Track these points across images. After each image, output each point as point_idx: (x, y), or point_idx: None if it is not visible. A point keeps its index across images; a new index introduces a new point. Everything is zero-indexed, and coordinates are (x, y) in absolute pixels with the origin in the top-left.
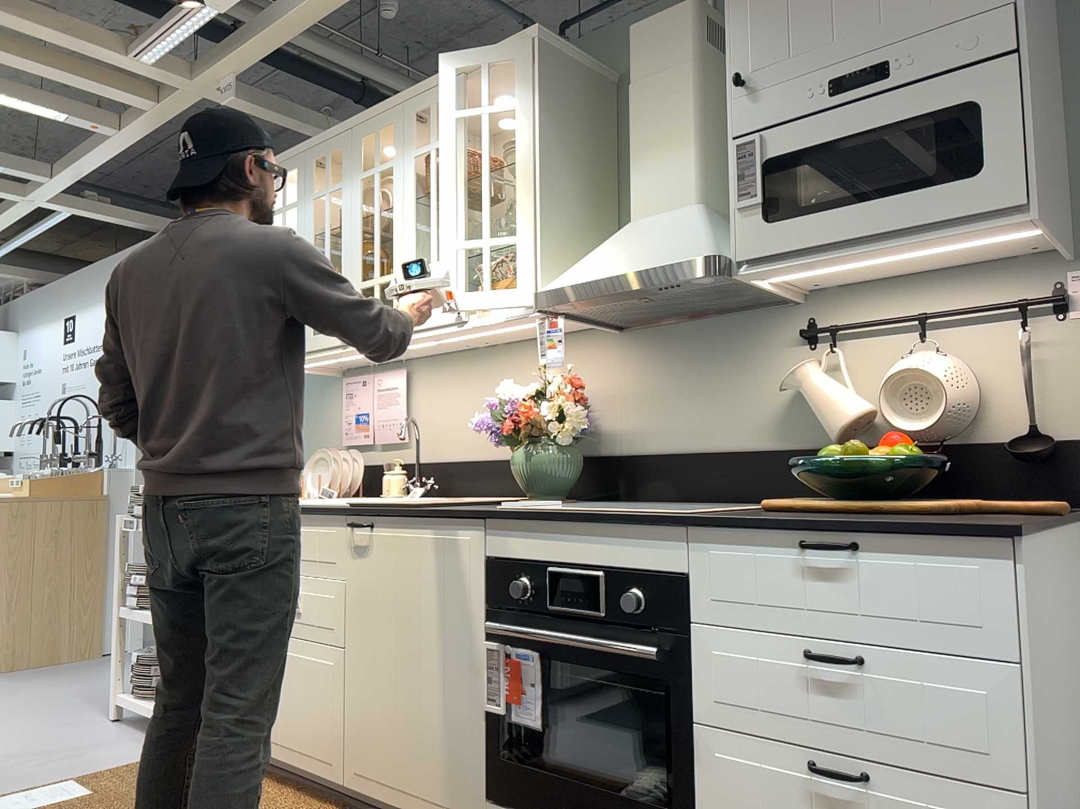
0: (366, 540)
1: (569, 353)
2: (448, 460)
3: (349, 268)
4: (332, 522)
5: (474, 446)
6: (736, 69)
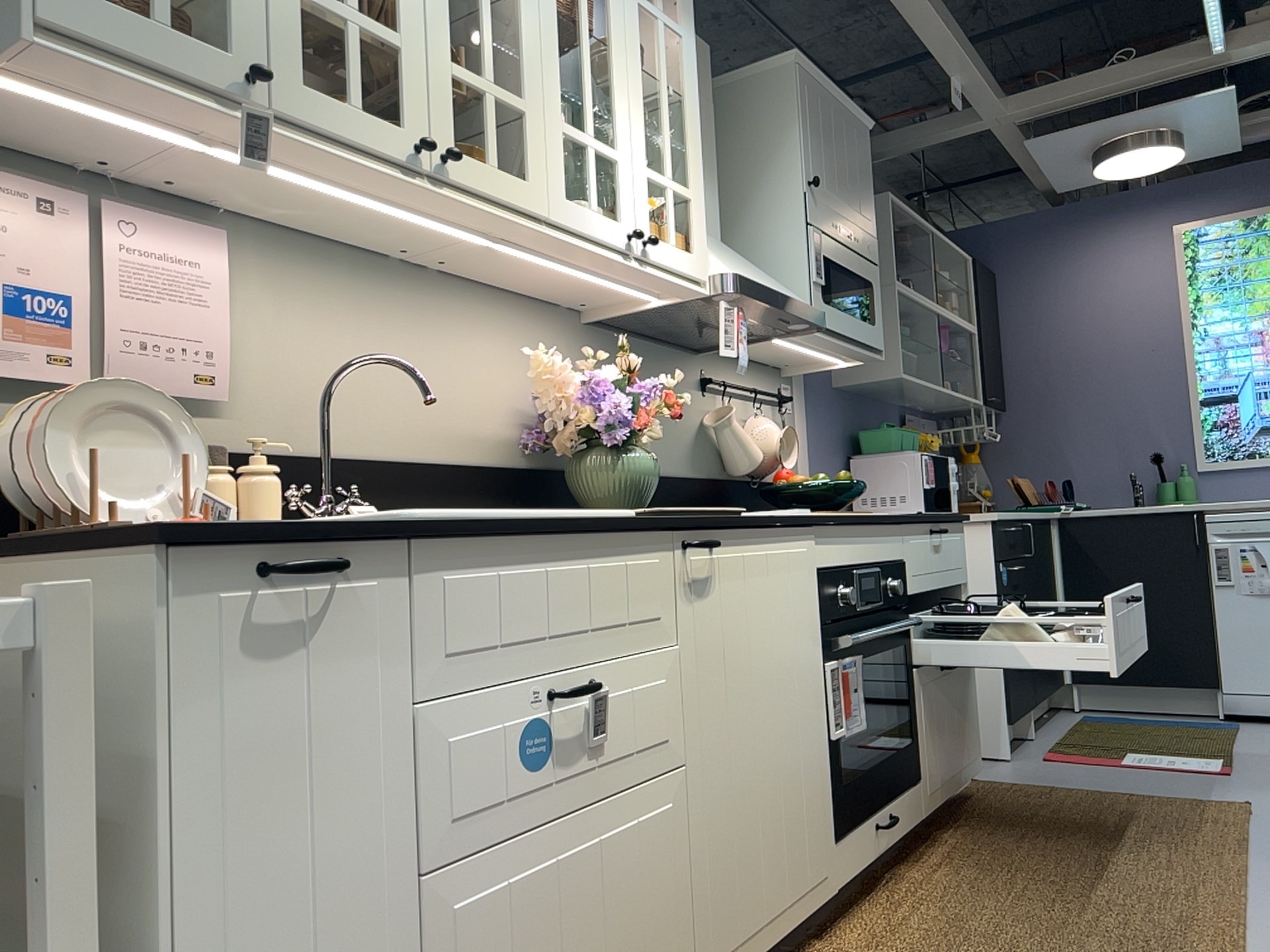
0: (707, 567)
1: (533, 327)
2: (337, 454)
3: (422, 9)
4: (650, 544)
5: (393, 435)
6: (808, 170)
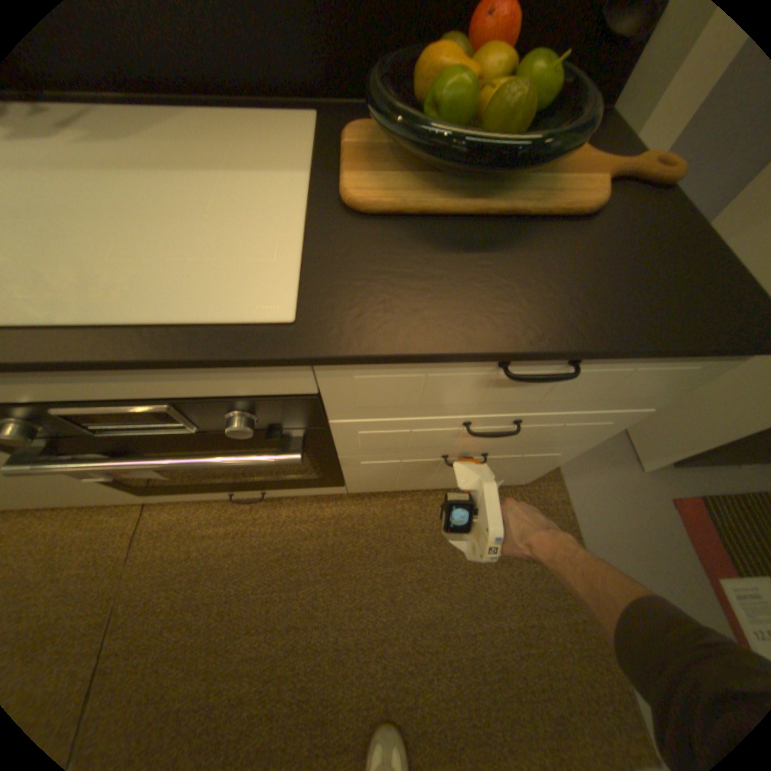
0: None
1: None
2: None
3: None
4: None
5: None
6: None
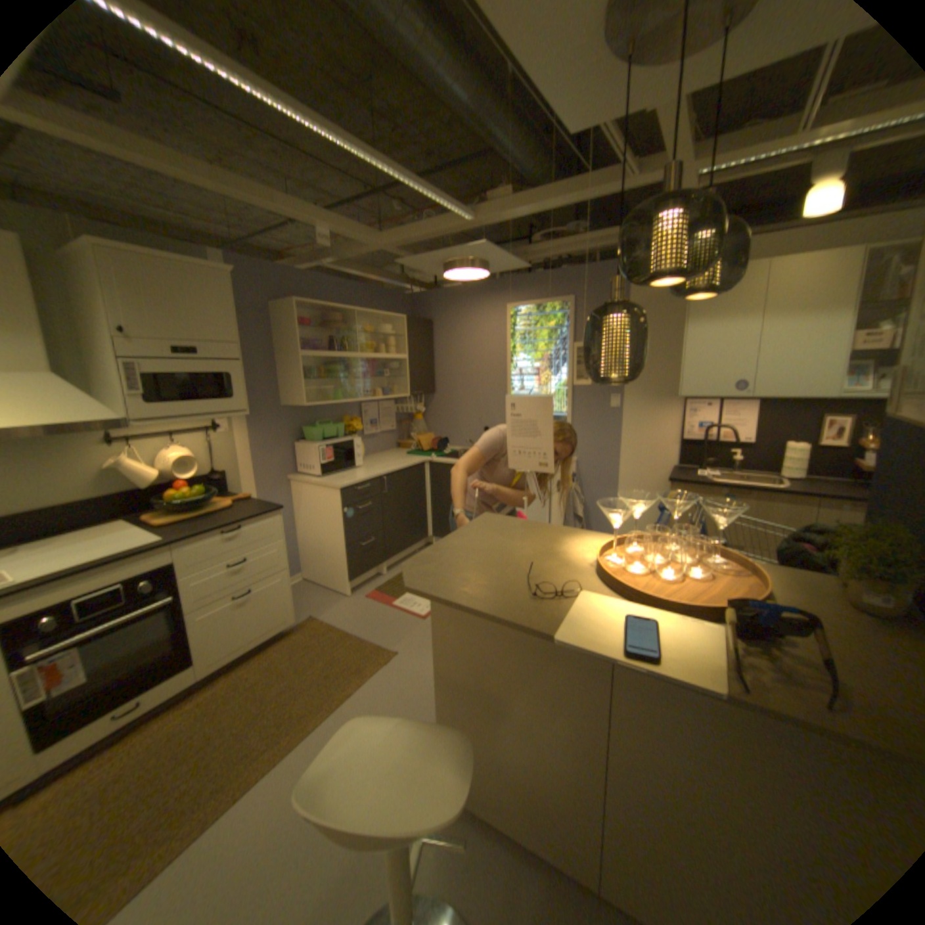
0: None
1: None
2: None
3: None
4: None
5: None
6: (116, 320)
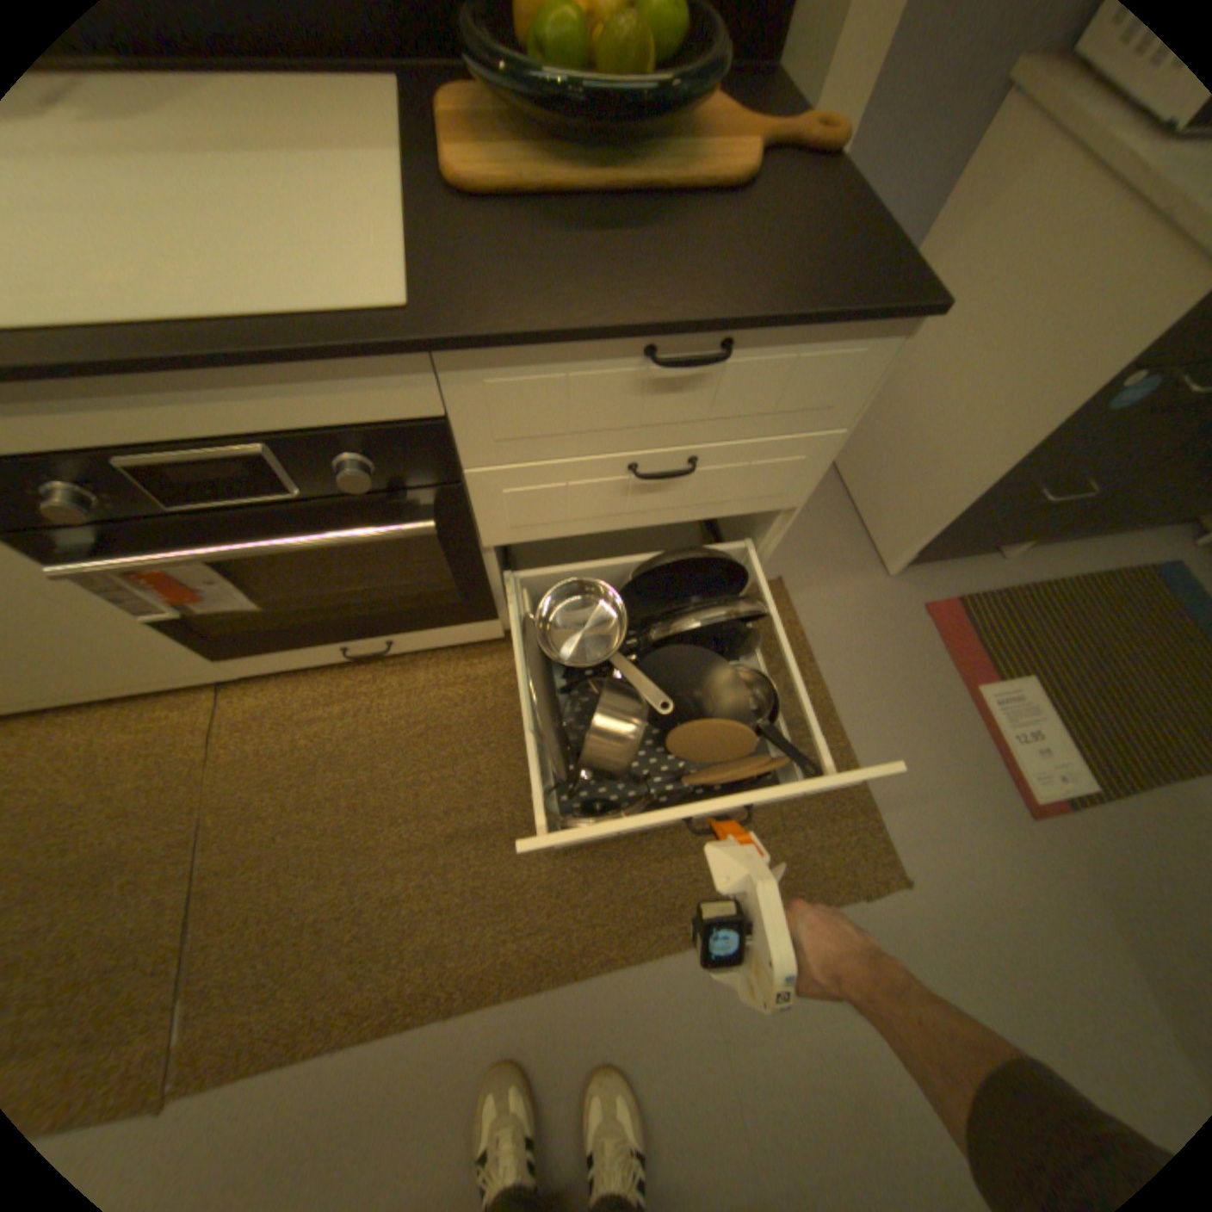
0: None
1: None
2: None
3: None
4: None
5: None
6: None
